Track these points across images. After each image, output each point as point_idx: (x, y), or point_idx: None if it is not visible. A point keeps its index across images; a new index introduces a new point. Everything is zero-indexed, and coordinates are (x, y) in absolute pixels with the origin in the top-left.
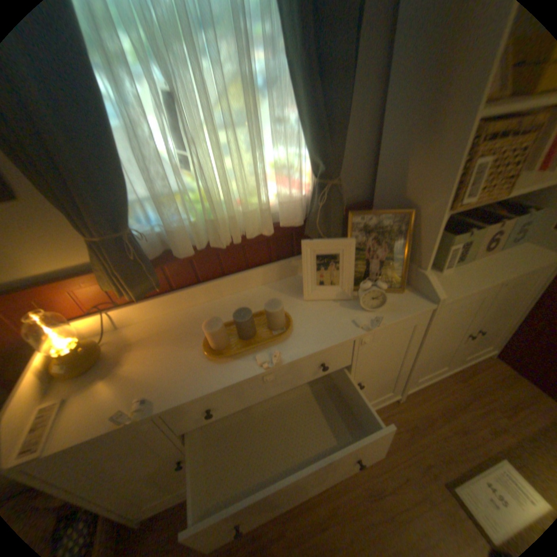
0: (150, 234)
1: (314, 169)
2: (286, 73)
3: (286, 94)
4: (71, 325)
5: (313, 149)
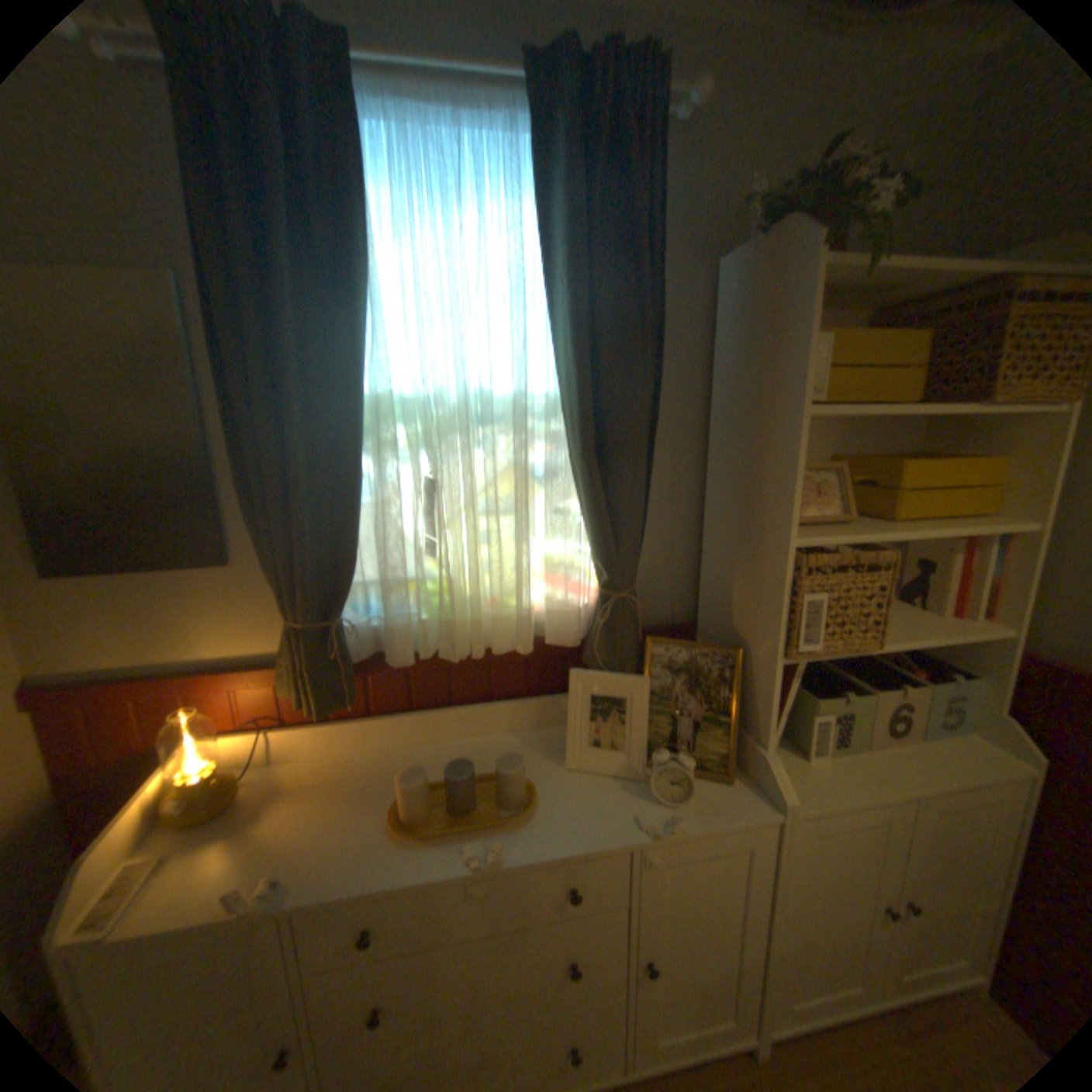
0: (364, 631)
1: (598, 576)
2: (567, 471)
3: (566, 490)
4: (215, 745)
5: (594, 553)
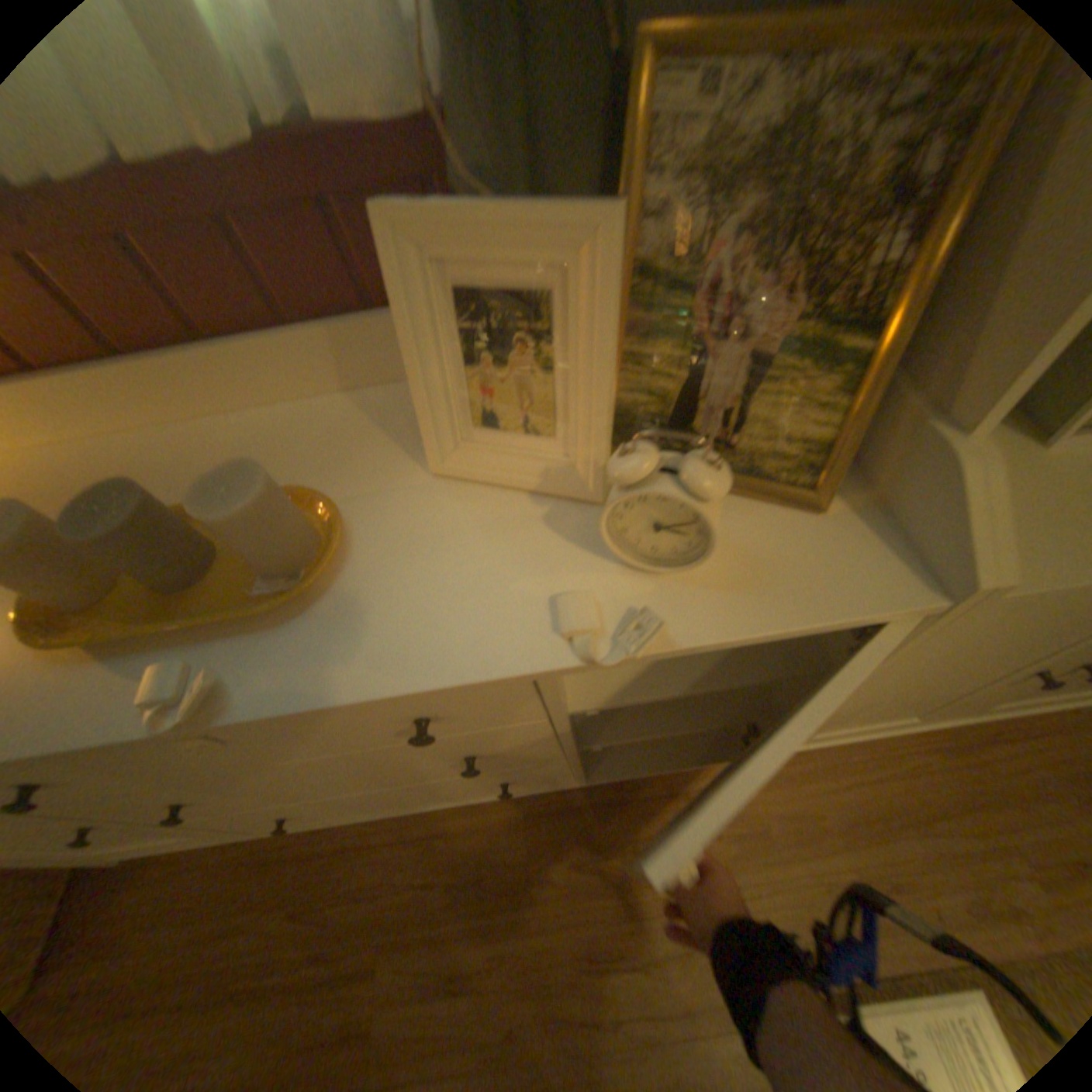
0: None
1: None
2: None
3: None
4: None
5: None
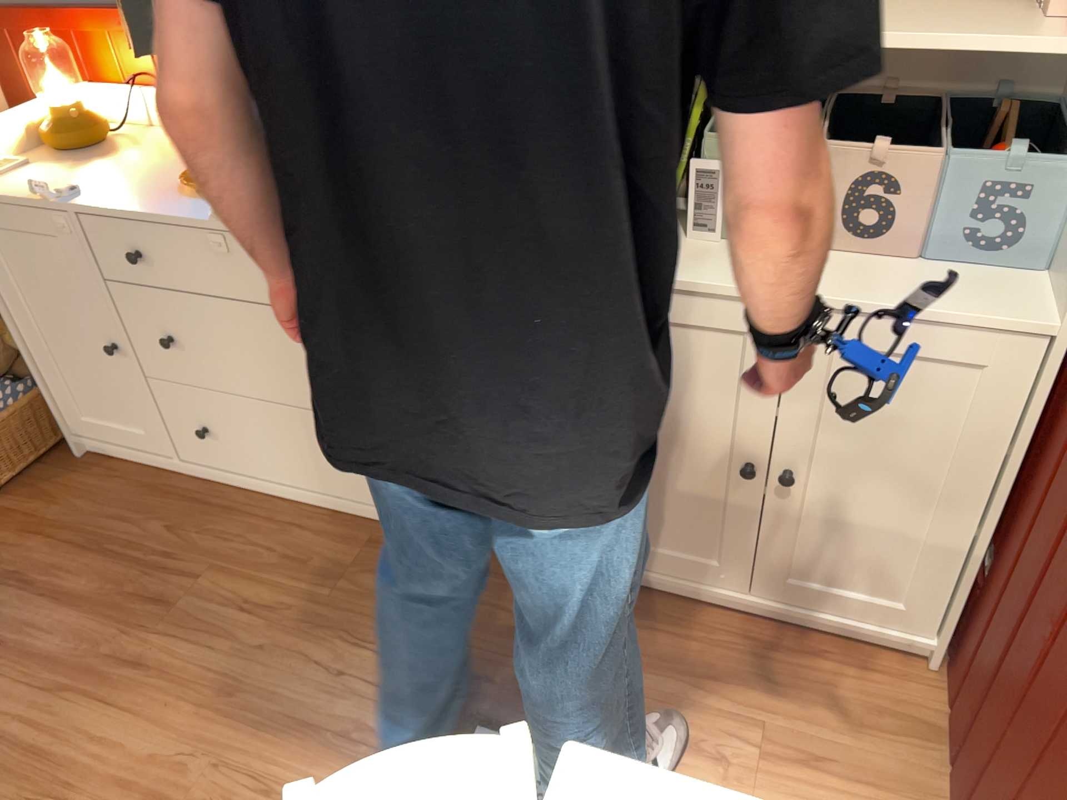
0: None
1: None
2: None
3: None
4: (97, 89)
5: None
